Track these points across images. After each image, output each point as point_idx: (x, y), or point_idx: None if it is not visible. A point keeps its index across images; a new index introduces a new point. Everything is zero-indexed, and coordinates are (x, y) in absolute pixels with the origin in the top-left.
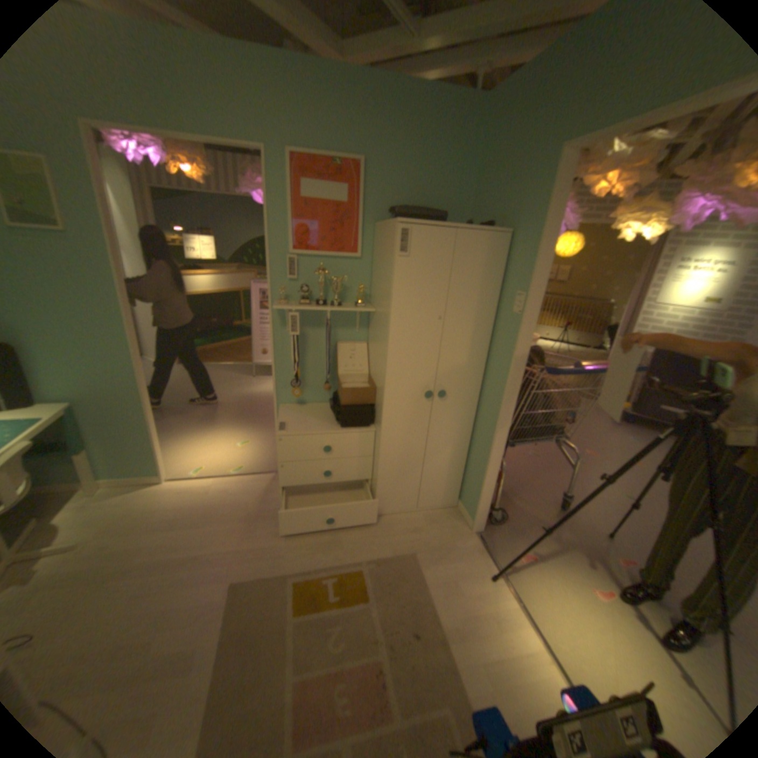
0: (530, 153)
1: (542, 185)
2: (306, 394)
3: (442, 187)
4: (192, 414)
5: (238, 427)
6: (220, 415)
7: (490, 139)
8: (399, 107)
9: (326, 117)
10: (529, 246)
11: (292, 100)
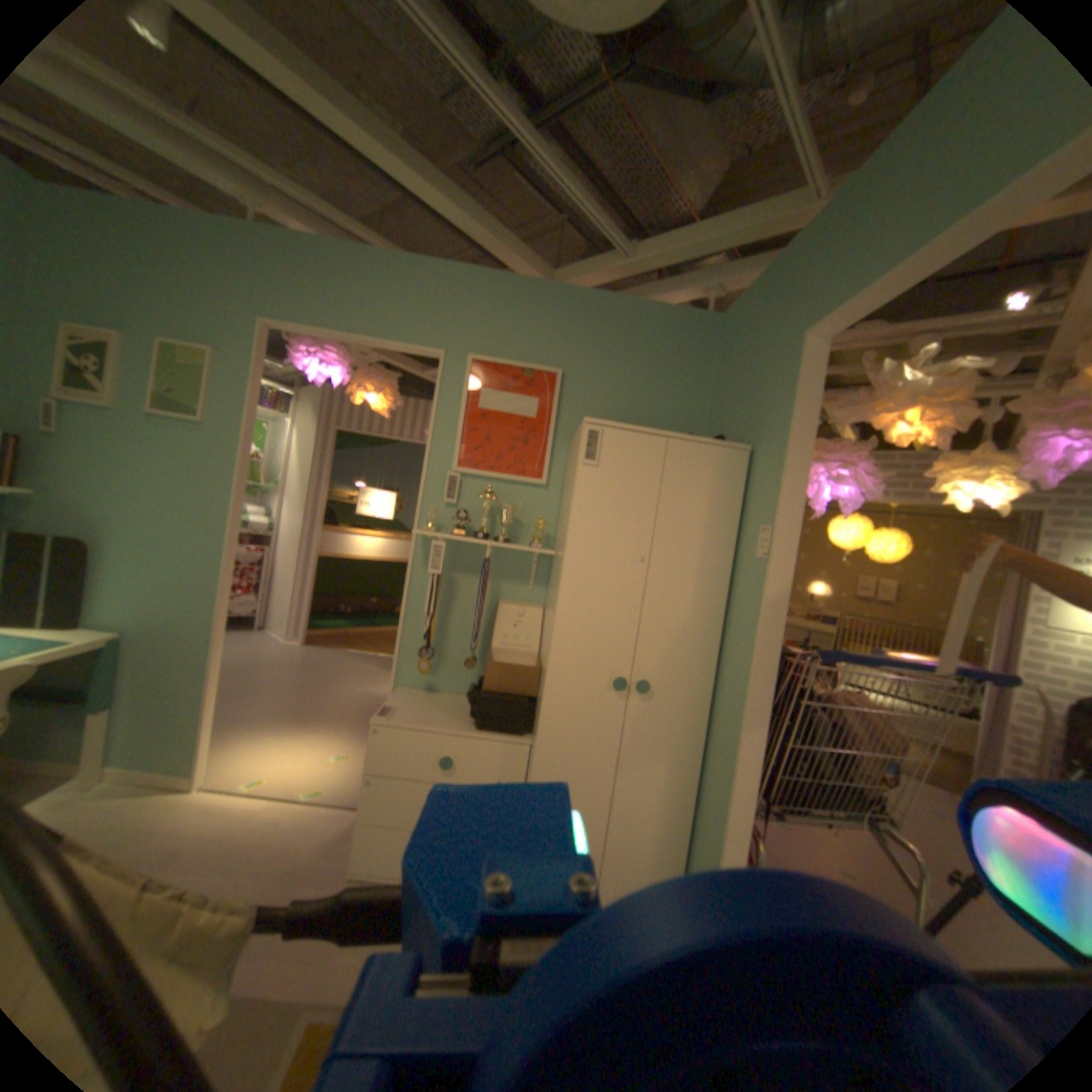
0: (767, 356)
1: (784, 385)
2: (438, 678)
3: (661, 411)
4: (285, 708)
5: (340, 737)
6: (323, 716)
7: (723, 358)
8: (607, 323)
9: (519, 330)
10: (772, 462)
11: (482, 312)
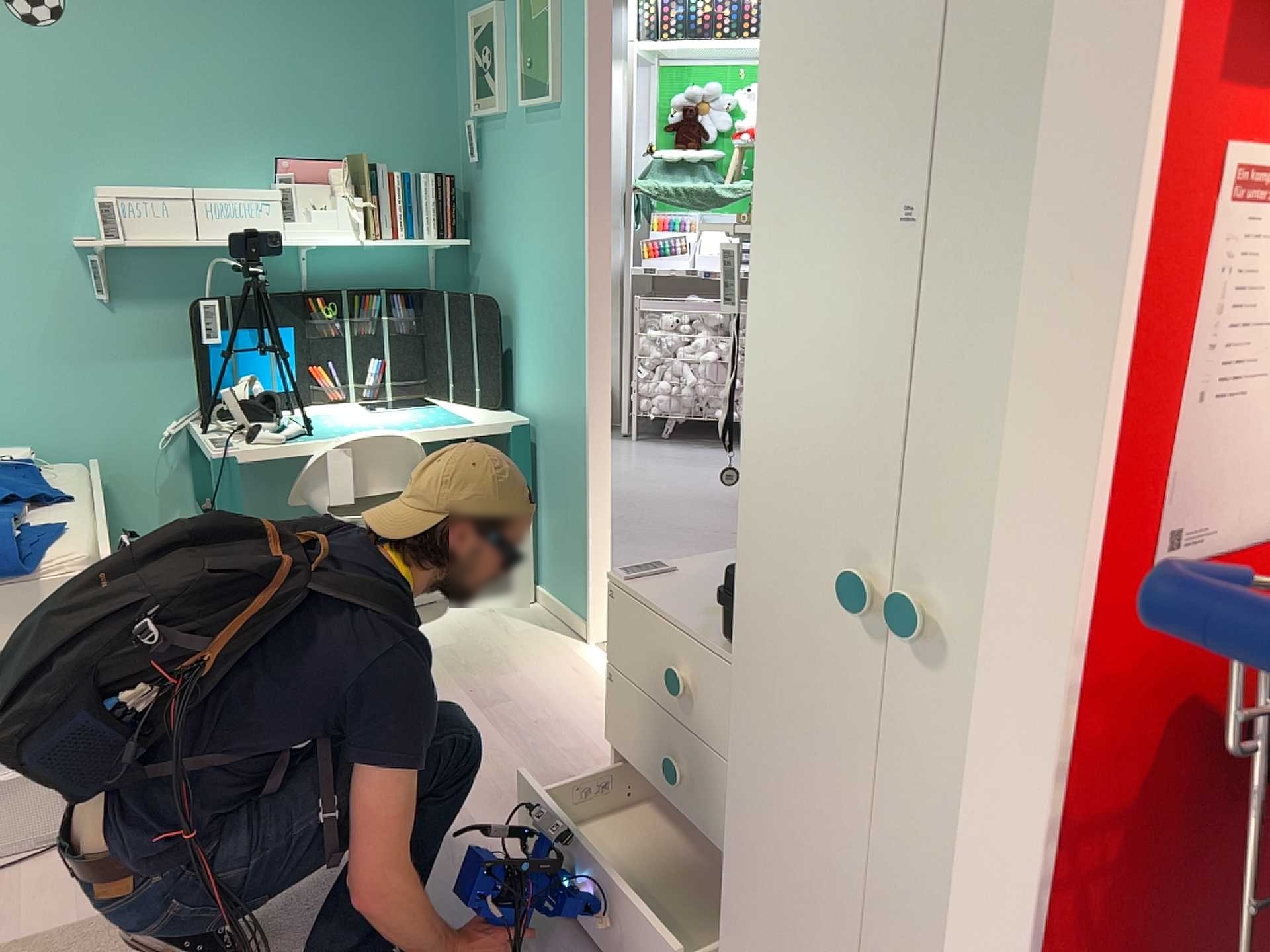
0: None
1: None
2: None
3: None
4: None
5: None
6: None
7: None
8: None
9: None
10: None
11: None
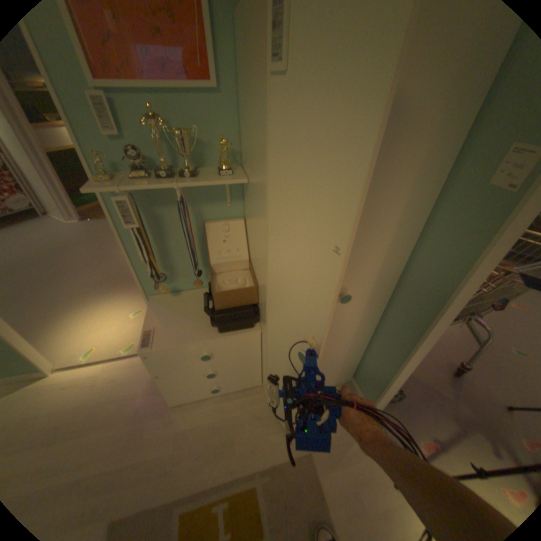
0: None
1: None
2: (178, 282)
3: None
4: (86, 280)
5: (131, 293)
6: (114, 279)
7: None
8: None
9: None
10: None
11: None
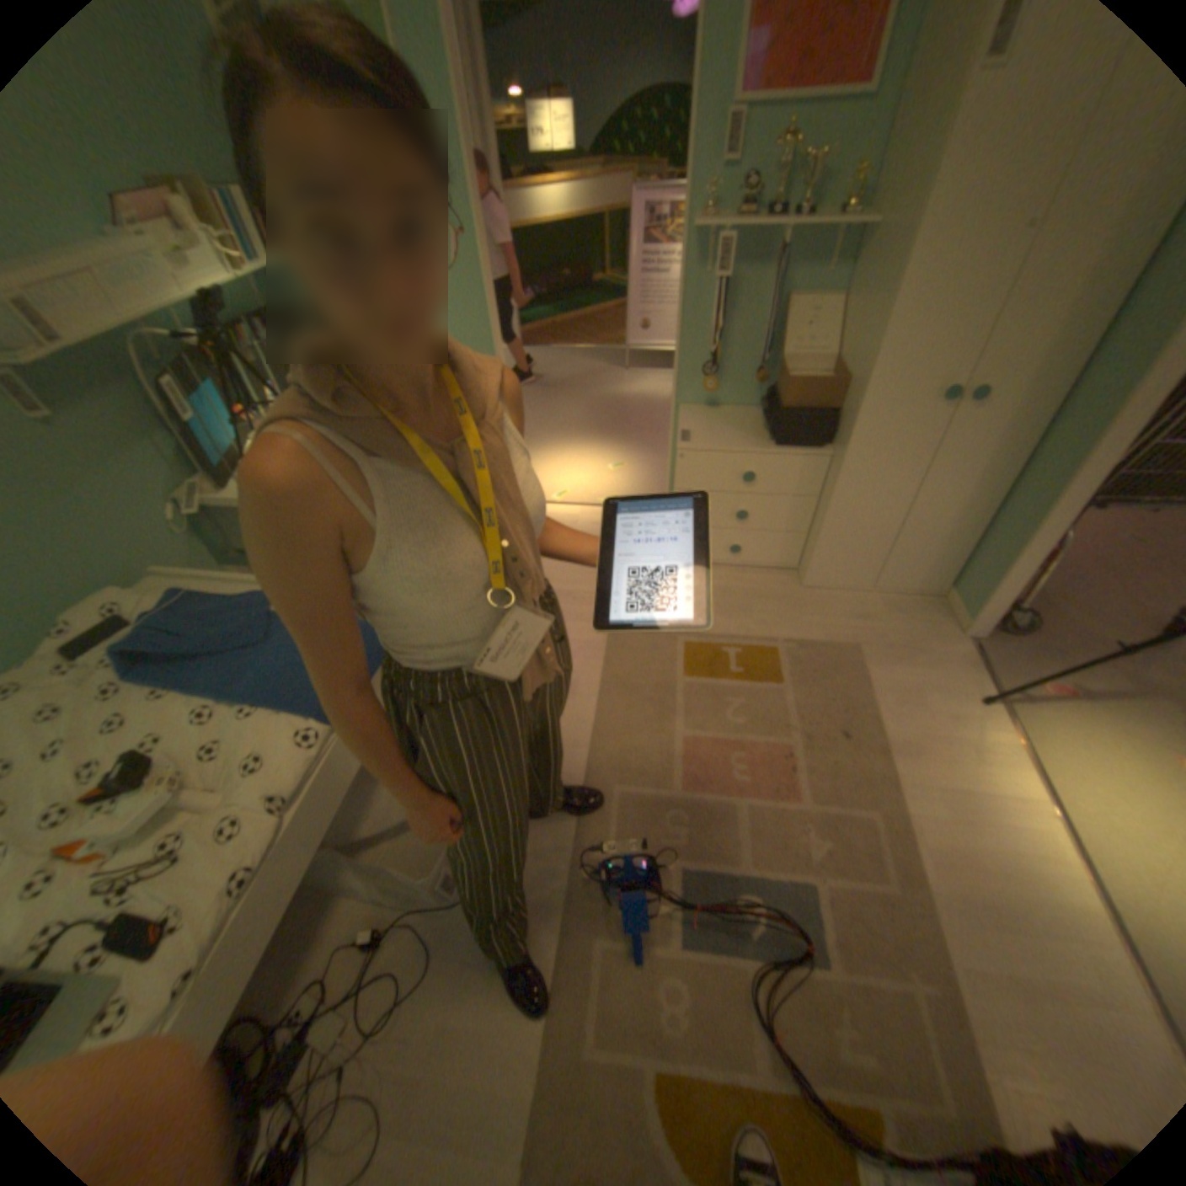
0: None
1: None
2: (719, 390)
3: None
4: (544, 420)
5: (606, 443)
6: (580, 424)
7: None
8: None
9: None
10: None
11: None
